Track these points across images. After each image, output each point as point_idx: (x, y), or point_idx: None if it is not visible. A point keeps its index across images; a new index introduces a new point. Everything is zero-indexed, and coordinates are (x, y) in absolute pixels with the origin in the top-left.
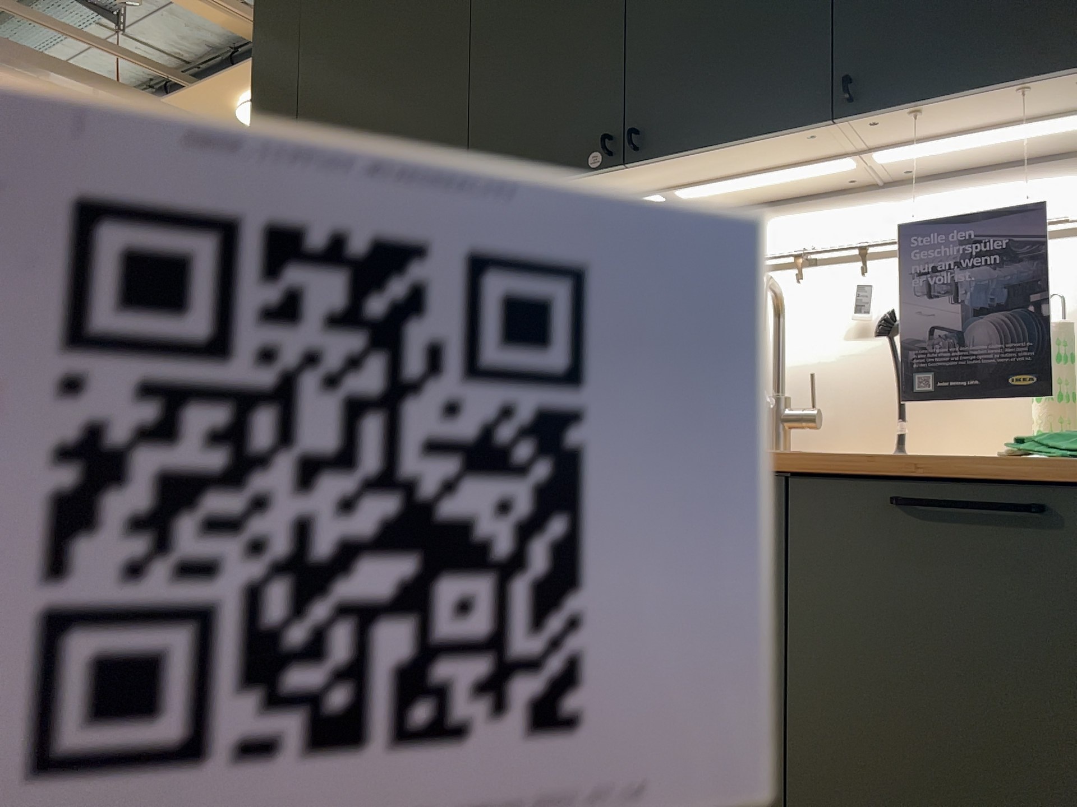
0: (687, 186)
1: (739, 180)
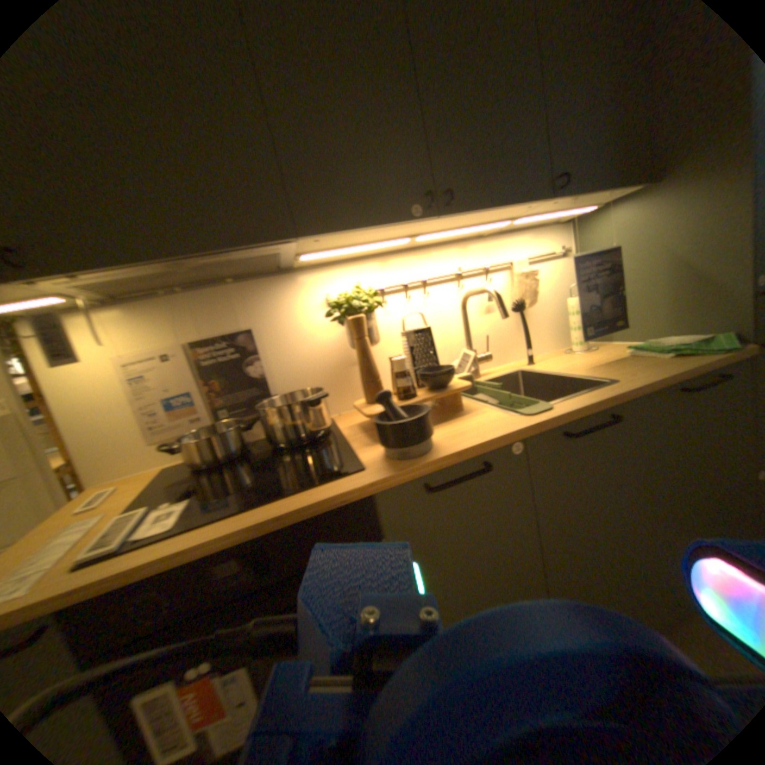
0: (429, 232)
1: (457, 229)
